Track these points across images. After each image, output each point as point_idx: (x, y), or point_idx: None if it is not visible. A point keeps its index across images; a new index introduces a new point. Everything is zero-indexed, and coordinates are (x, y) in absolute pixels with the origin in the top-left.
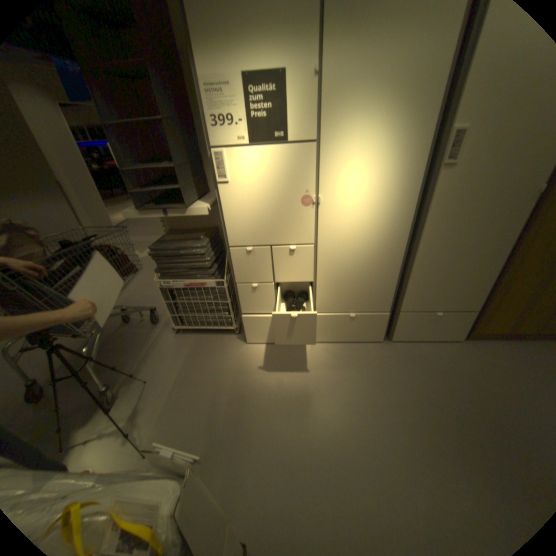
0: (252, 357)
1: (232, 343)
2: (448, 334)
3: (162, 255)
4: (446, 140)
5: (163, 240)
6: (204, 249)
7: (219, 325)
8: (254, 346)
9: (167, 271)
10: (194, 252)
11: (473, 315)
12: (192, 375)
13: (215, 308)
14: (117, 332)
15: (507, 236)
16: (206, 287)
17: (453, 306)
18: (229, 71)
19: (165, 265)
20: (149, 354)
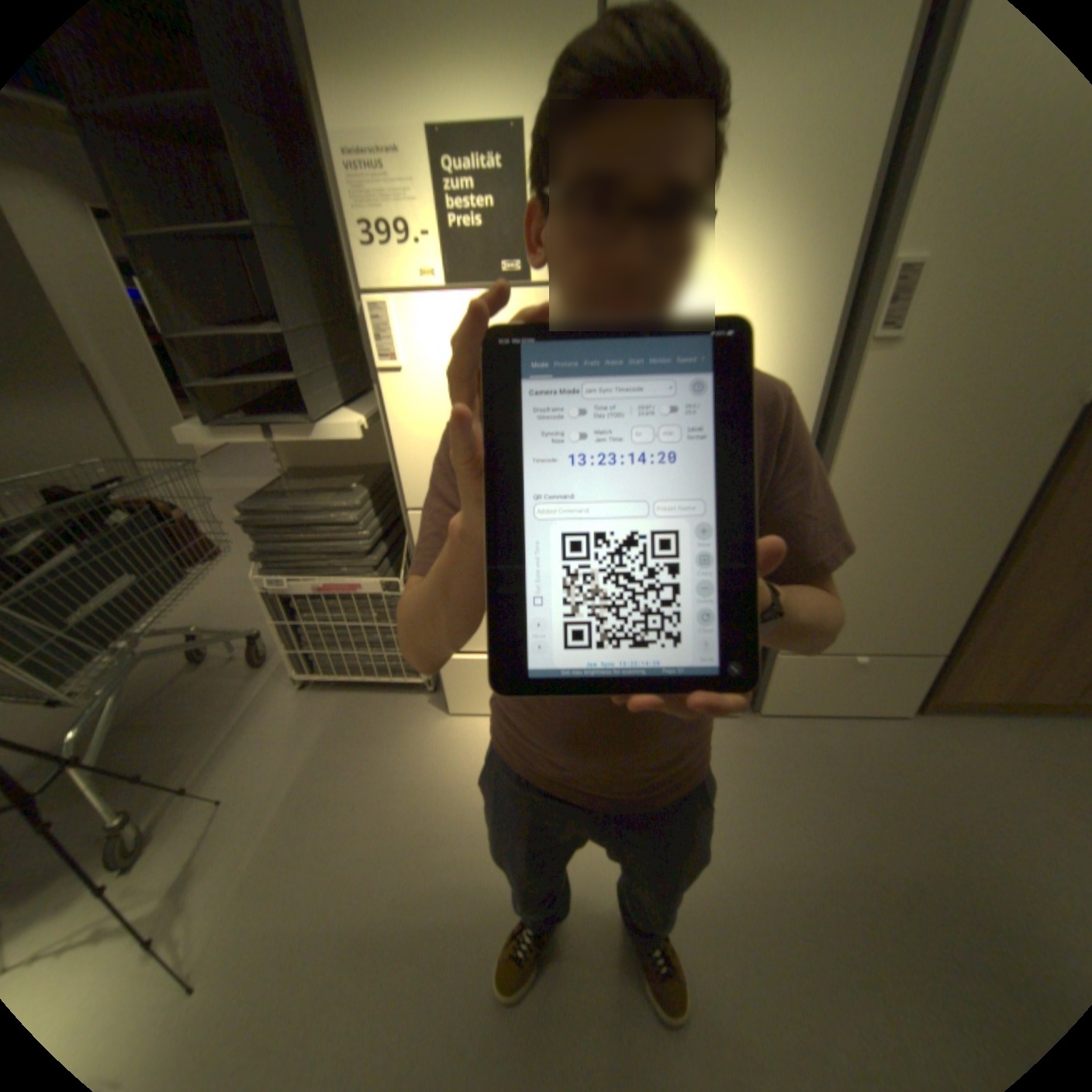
0: (459, 745)
1: (417, 713)
2: (880, 702)
3: (262, 522)
4: (877, 285)
5: (271, 488)
6: (354, 511)
7: (390, 674)
8: (463, 721)
9: (276, 557)
10: (334, 518)
11: (932, 662)
12: (322, 785)
13: (380, 637)
14: (172, 682)
15: (1009, 498)
16: (359, 592)
17: (890, 643)
18: (395, 119)
19: (270, 543)
20: (236, 734)
